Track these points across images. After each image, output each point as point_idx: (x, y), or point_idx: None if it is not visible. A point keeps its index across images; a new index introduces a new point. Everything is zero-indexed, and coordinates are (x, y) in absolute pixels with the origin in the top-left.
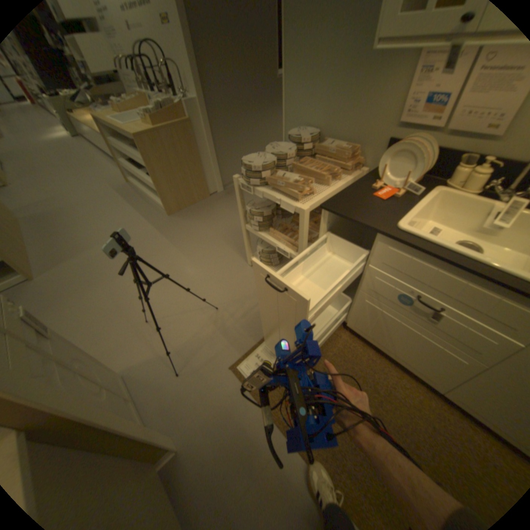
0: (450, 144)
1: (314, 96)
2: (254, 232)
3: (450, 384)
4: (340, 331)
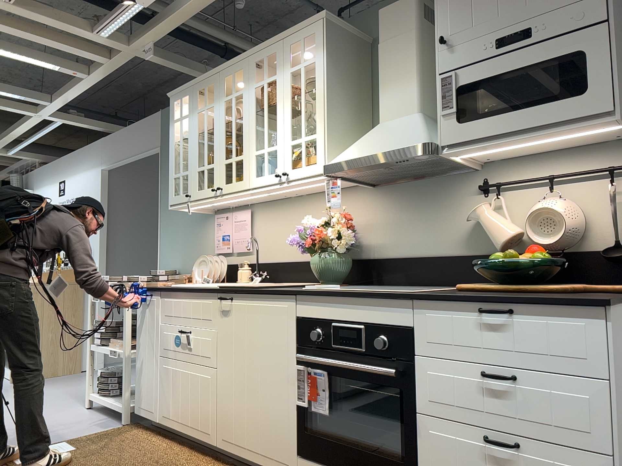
0: (232, 260)
1: (175, 248)
2: (97, 346)
3: (211, 420)
4: (153, 436)
